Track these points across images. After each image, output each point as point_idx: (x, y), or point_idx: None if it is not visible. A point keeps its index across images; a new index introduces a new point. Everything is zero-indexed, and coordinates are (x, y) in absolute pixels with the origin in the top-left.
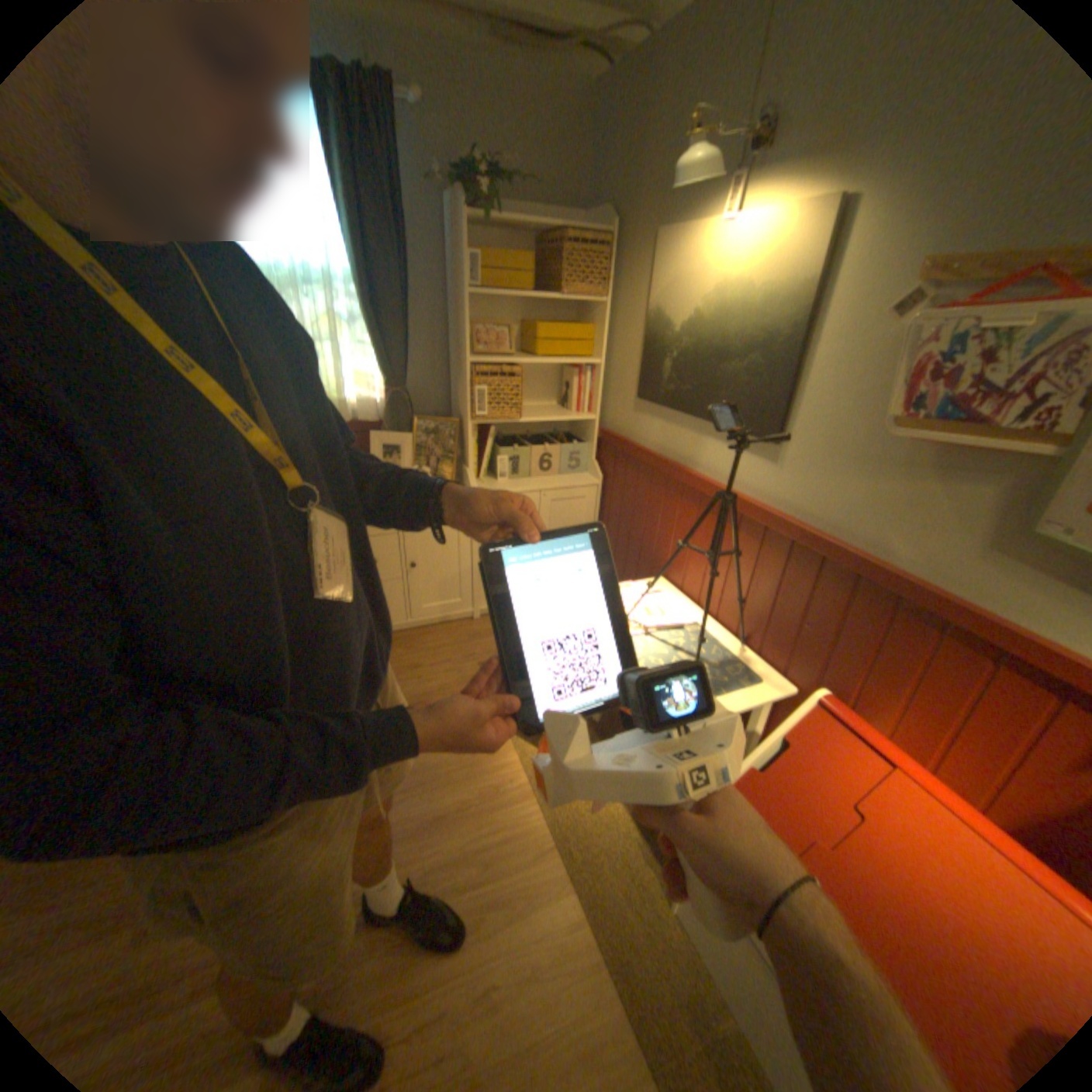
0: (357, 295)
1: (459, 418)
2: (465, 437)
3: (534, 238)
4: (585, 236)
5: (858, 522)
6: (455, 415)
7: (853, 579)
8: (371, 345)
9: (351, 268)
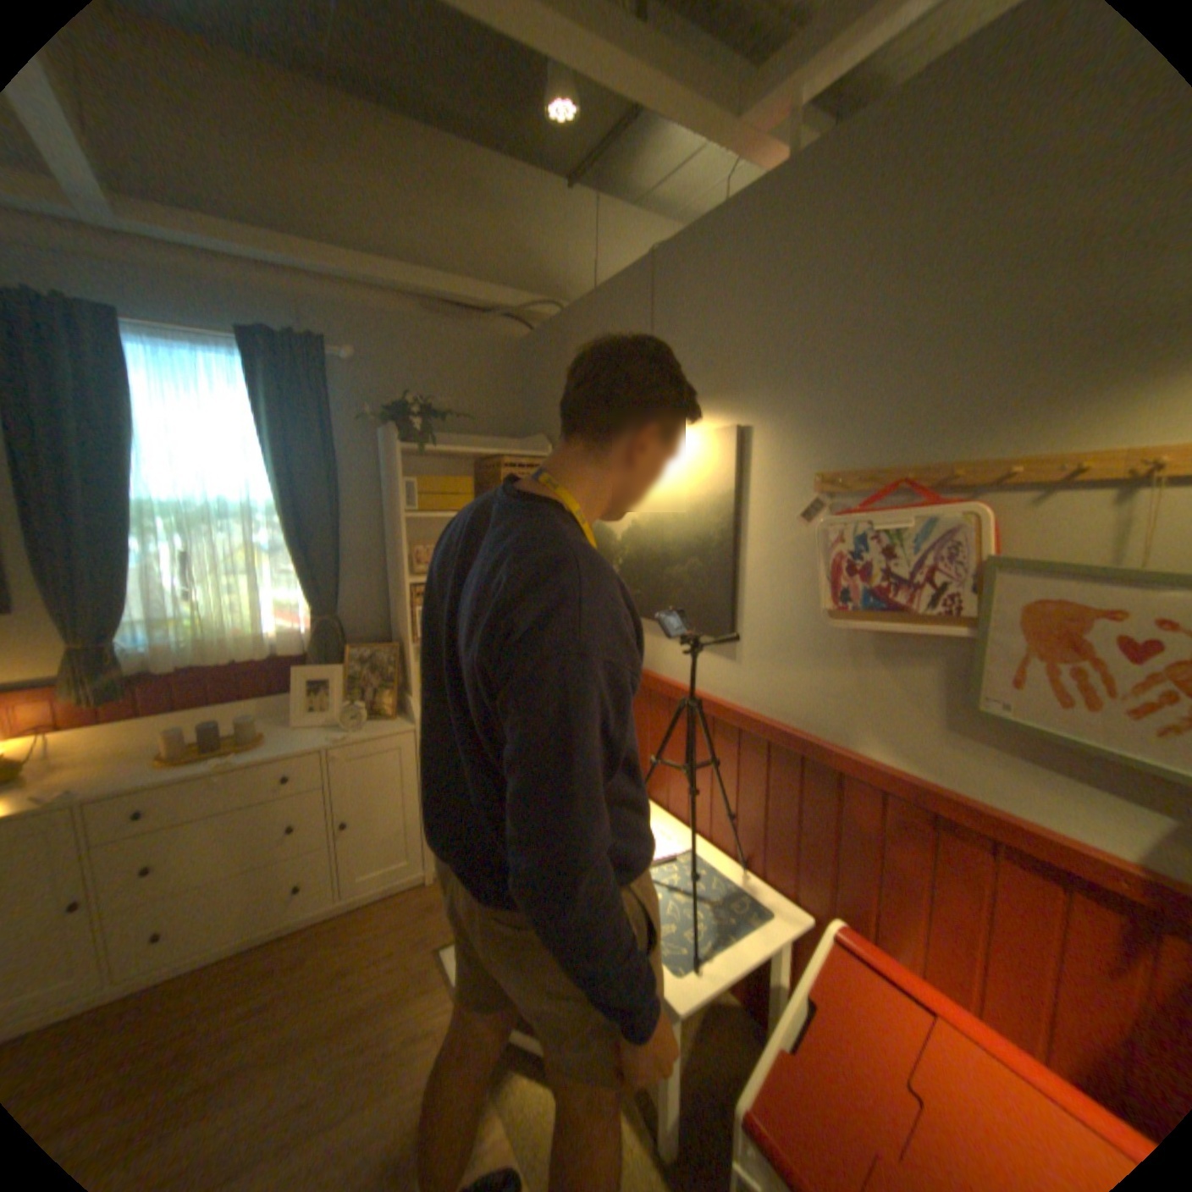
0: (281, 525)
1: (400, 642)
2: (406, 663)
3: (473, 464)
4: (522, 461)
5: (824, 715)
6: (395, 638)
7: (836, 777)
8: (296, 574)
9: (275, 500)
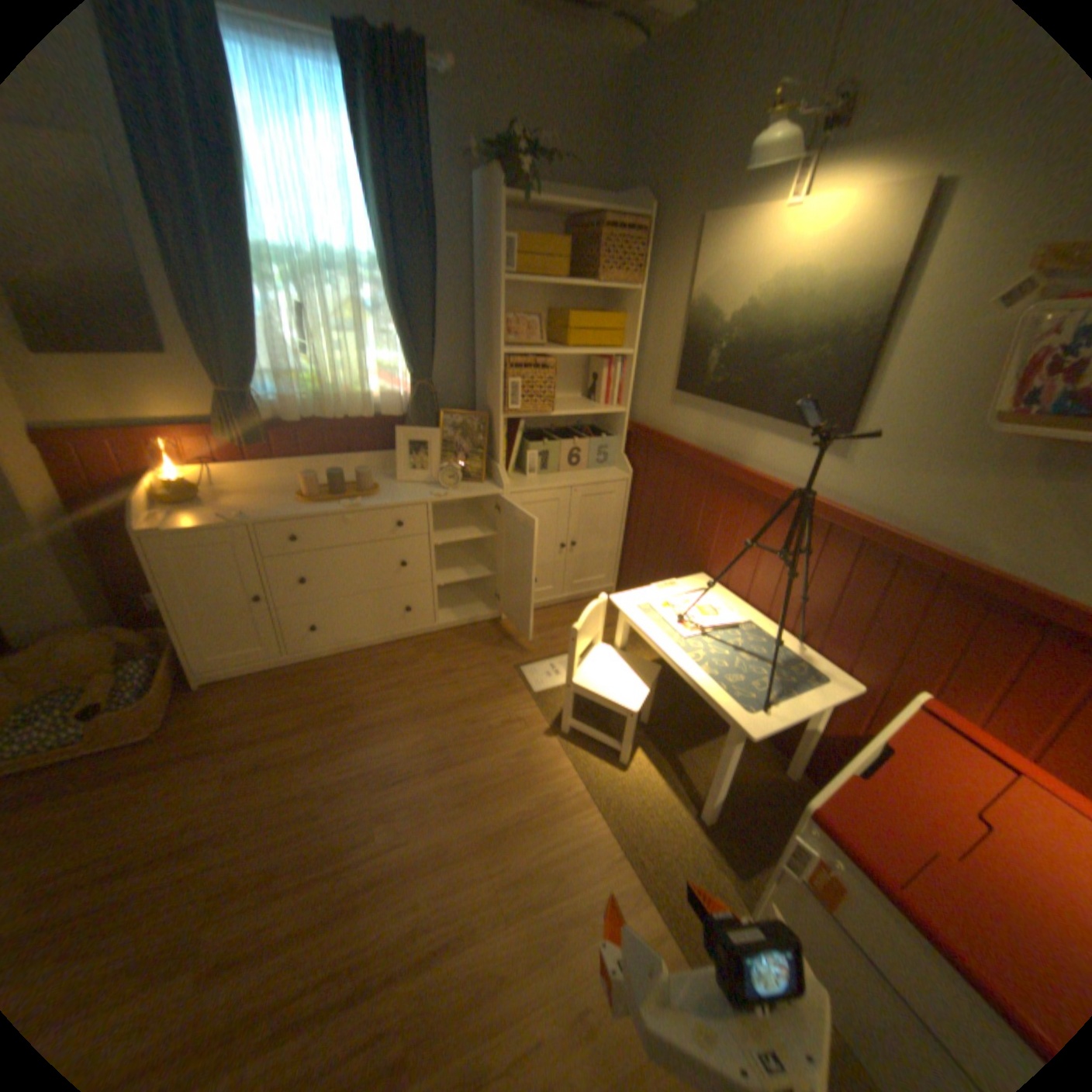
0: (384, 281)
1: (487, 412)
2: (494, 432)
3: (564, 222)
4: (619, 221)
5: (943, 520)
6: (481, 408)
7: (937, 578)
8: (397, 335)
9: (378, 252)
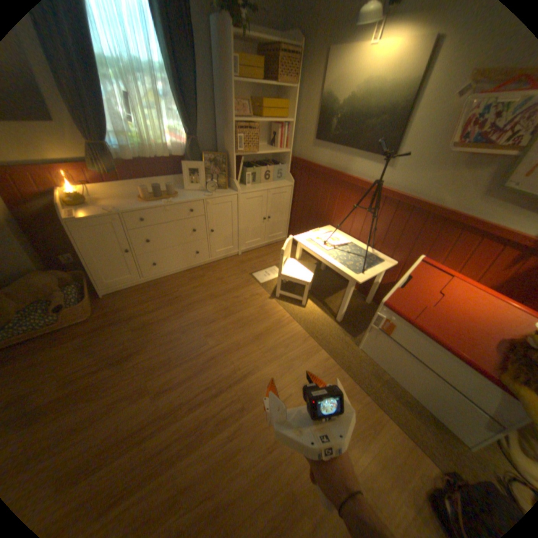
0: (169, 79)
1: (225, 153)
2: (230, 163)
3: (256, 47)
4: (285, 48)
5: (429, 190)
6: (220, 151)
7: (426, 214)
8: (178, 110)
9: (165, 62)
